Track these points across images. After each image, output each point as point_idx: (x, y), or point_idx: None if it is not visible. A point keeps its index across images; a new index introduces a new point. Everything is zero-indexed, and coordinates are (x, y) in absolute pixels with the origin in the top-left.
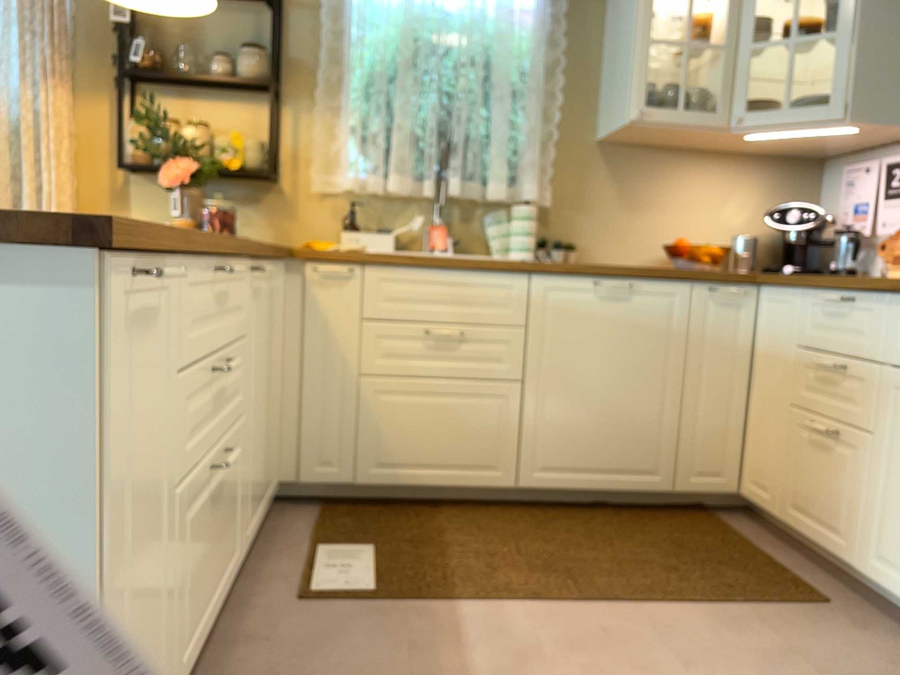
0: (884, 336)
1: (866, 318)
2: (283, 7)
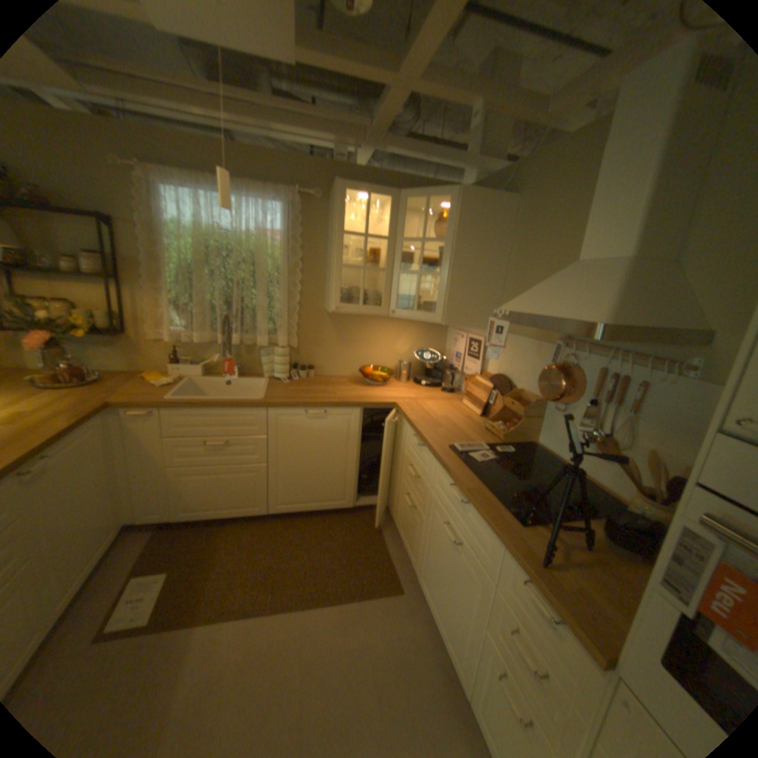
0: (431, 473)
1: (426, 459)
2: (112, 223)
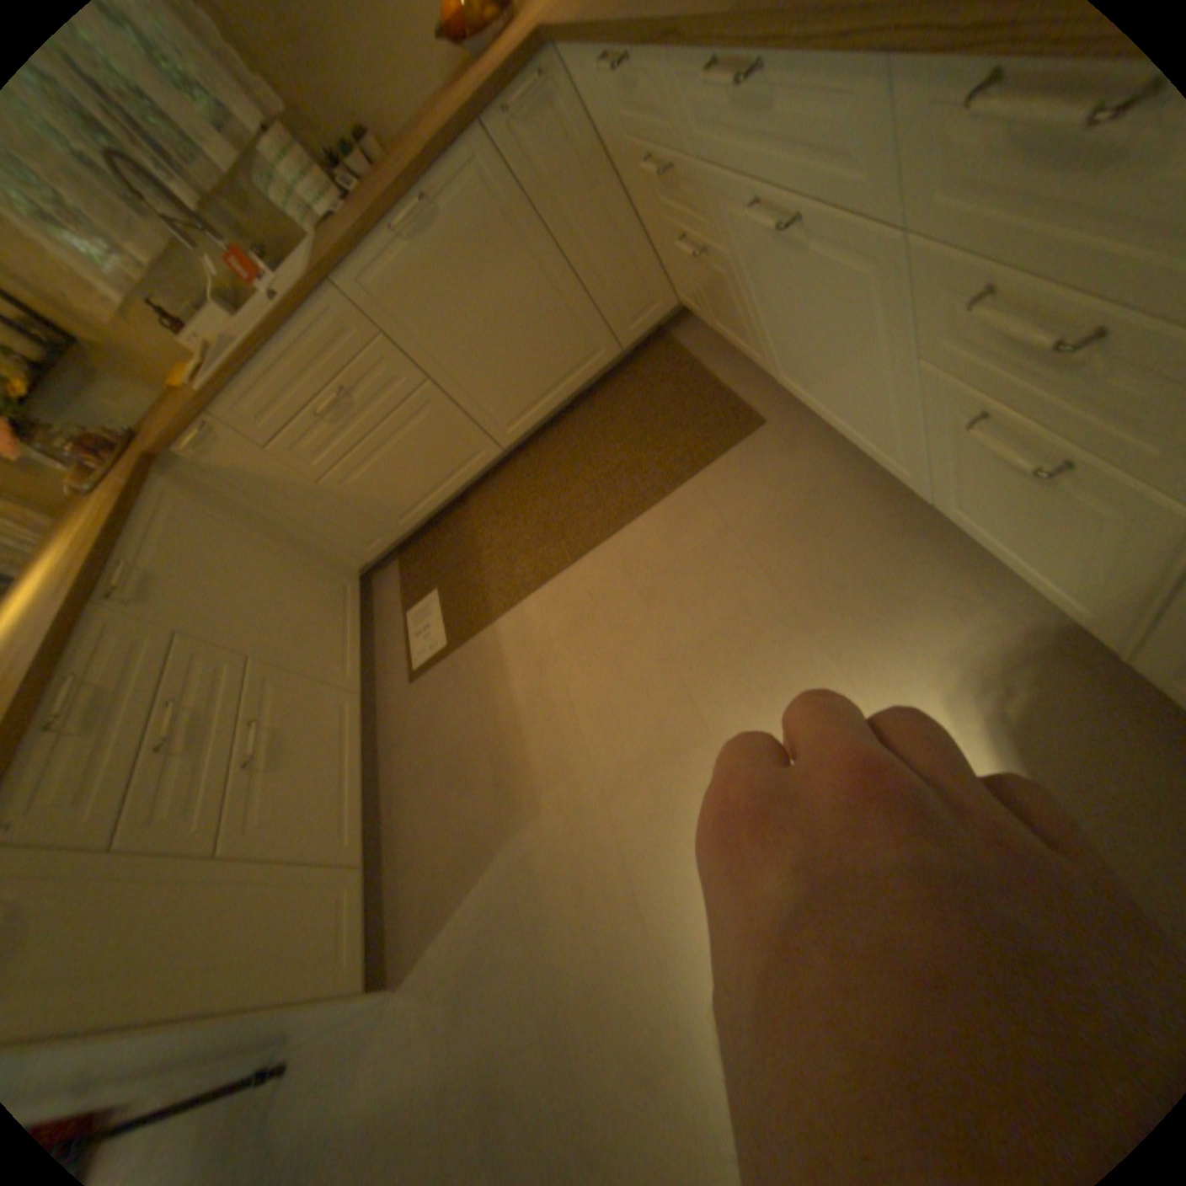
0: (674, 113)
1: (648, 85)
2: None
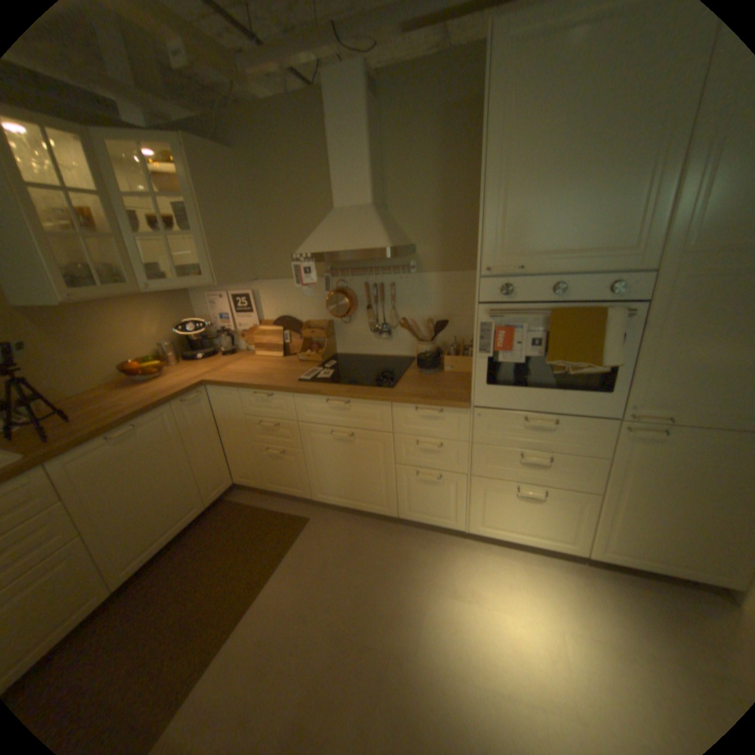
0: (293, 410)
1: (280, 402)
2: None
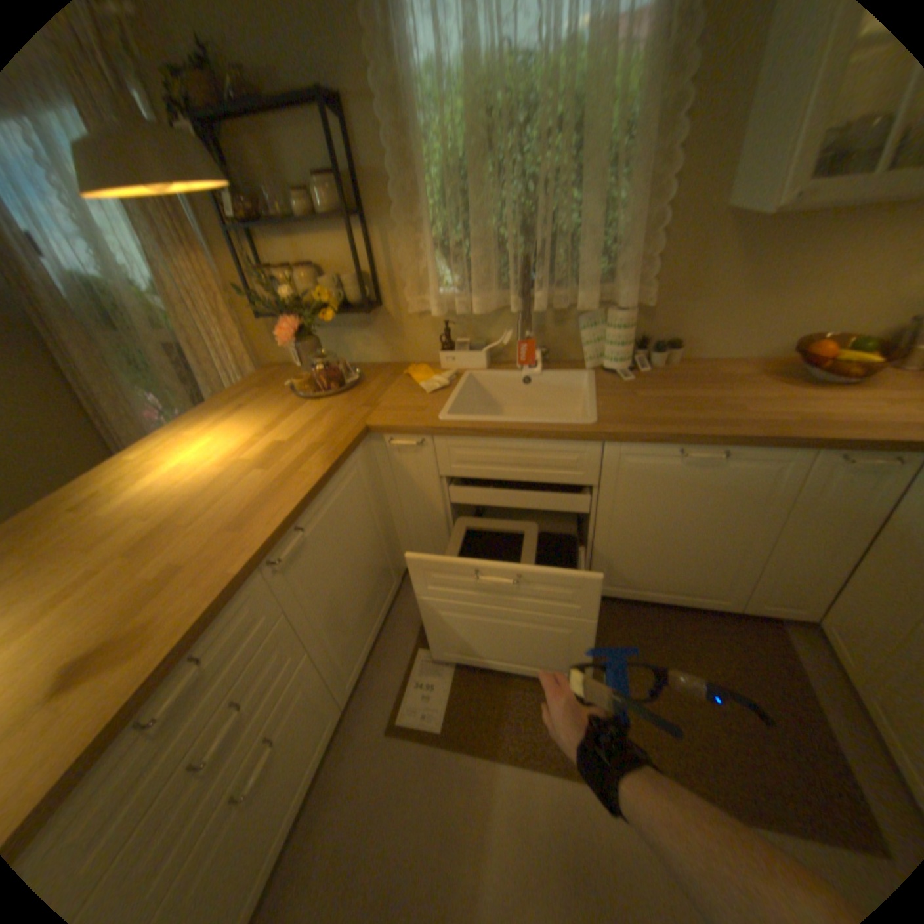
0: None
1: None
2: (339, 106)
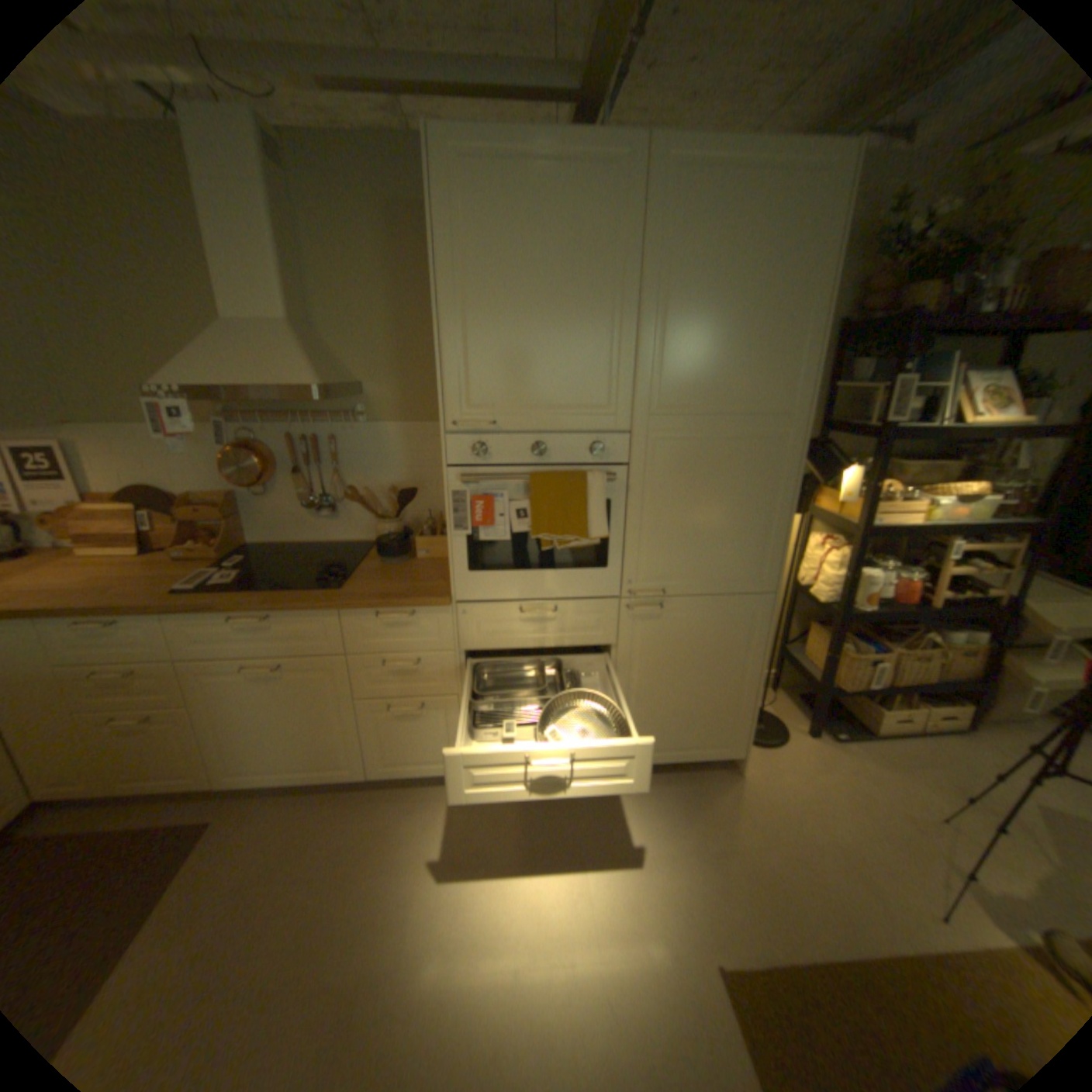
0: (163, 644)
1: (135, 634)
2: None
